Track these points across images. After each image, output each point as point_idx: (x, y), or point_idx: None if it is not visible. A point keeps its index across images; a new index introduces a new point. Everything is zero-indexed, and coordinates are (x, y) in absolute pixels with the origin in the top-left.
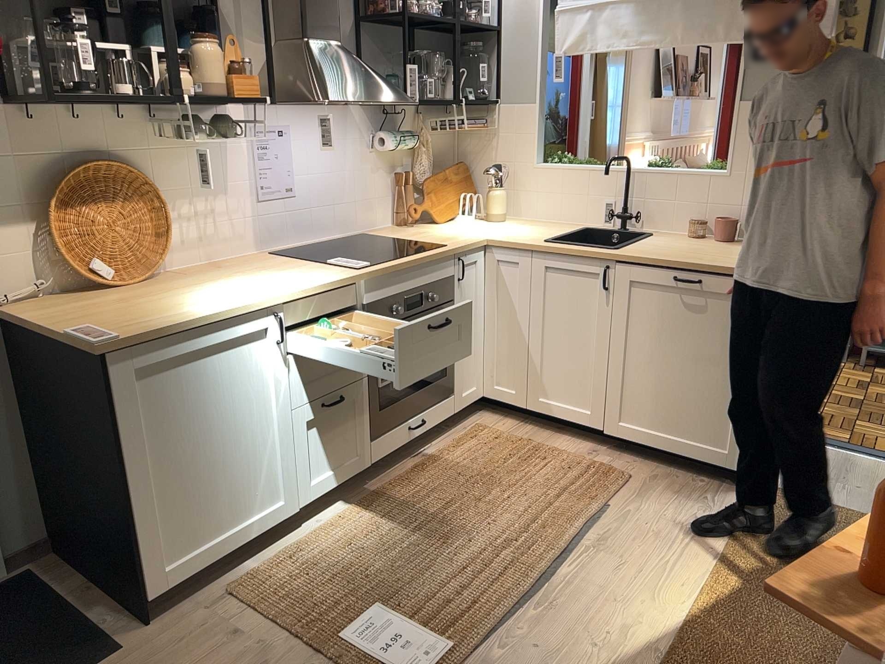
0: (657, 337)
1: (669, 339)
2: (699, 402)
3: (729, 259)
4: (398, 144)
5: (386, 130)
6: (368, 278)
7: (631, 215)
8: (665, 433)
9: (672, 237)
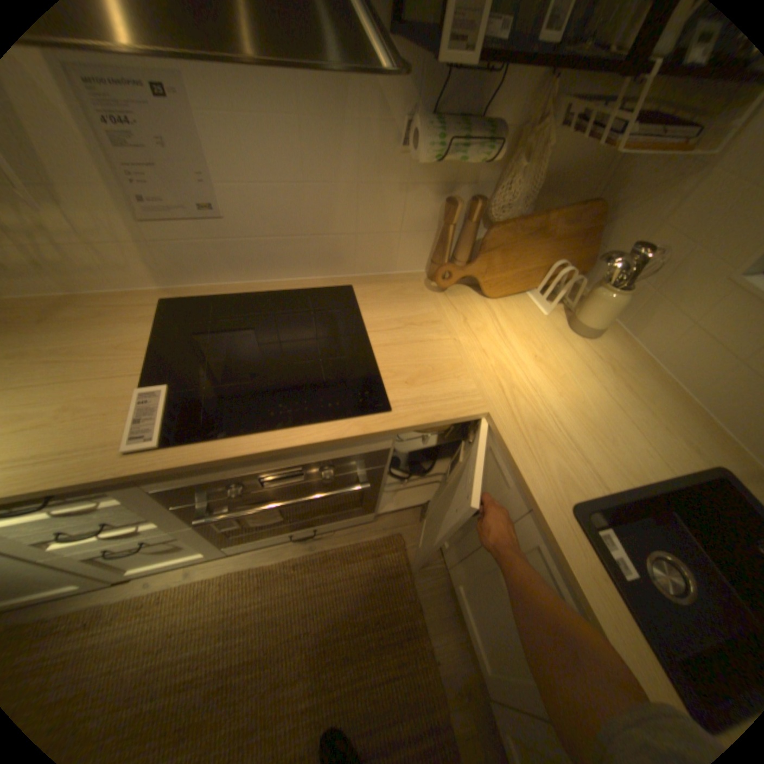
0: None
1: None
2: None
3: None
4: (445, 152)
5: (455, 105)
6: (129, 477)
7: None
8: None
9: None
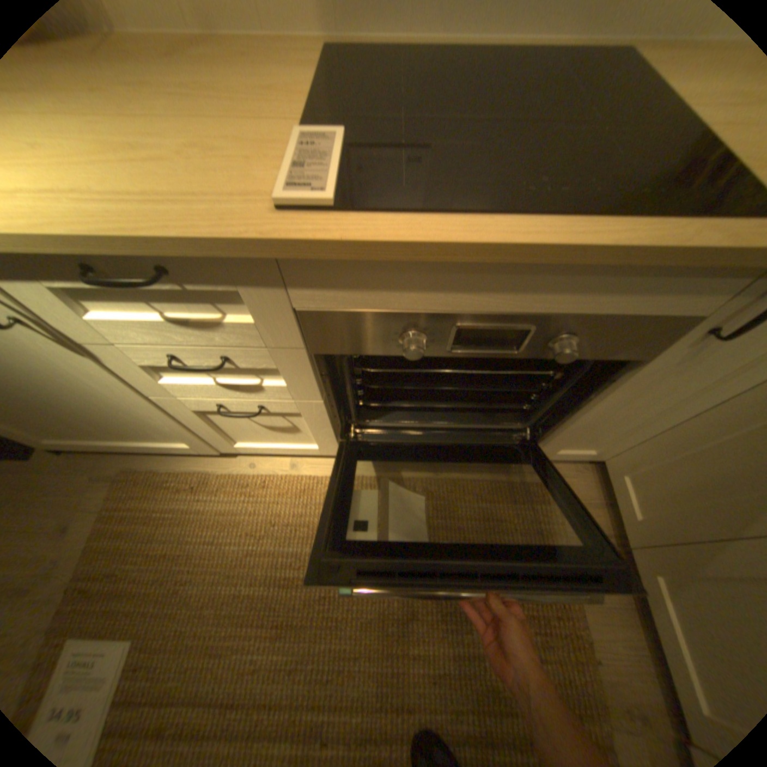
0: None
1: None
2: None
3: None
4: None
5: None
6: (282, 252)
7: None
8: None
9: None
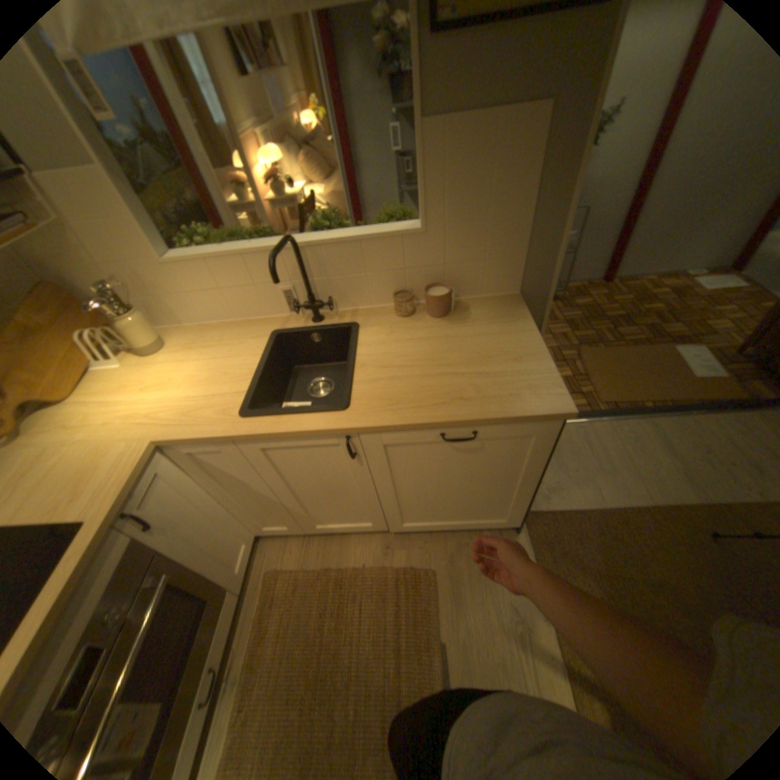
0: (424, 476)
1: (439, 476)
2: (475, 504)
3: (486, 380)
4: None
5: None
6: None
7: (317, 298)
8: (445, 523)
9: (381, 325)
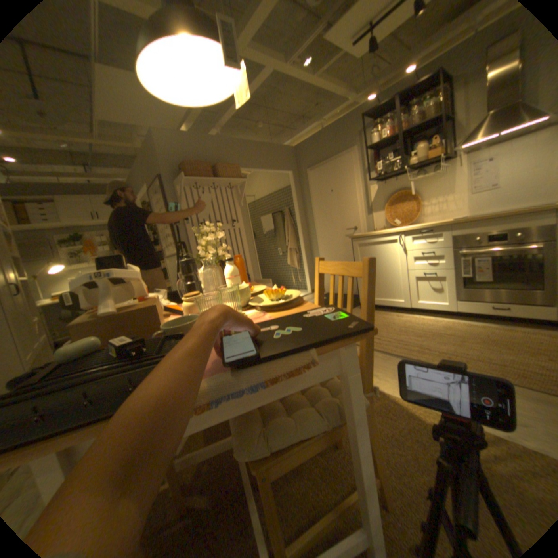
0: None
1: None
2: None
3: None
4: None
5: None
6: (452, 224)
7: None
8: None
9: None
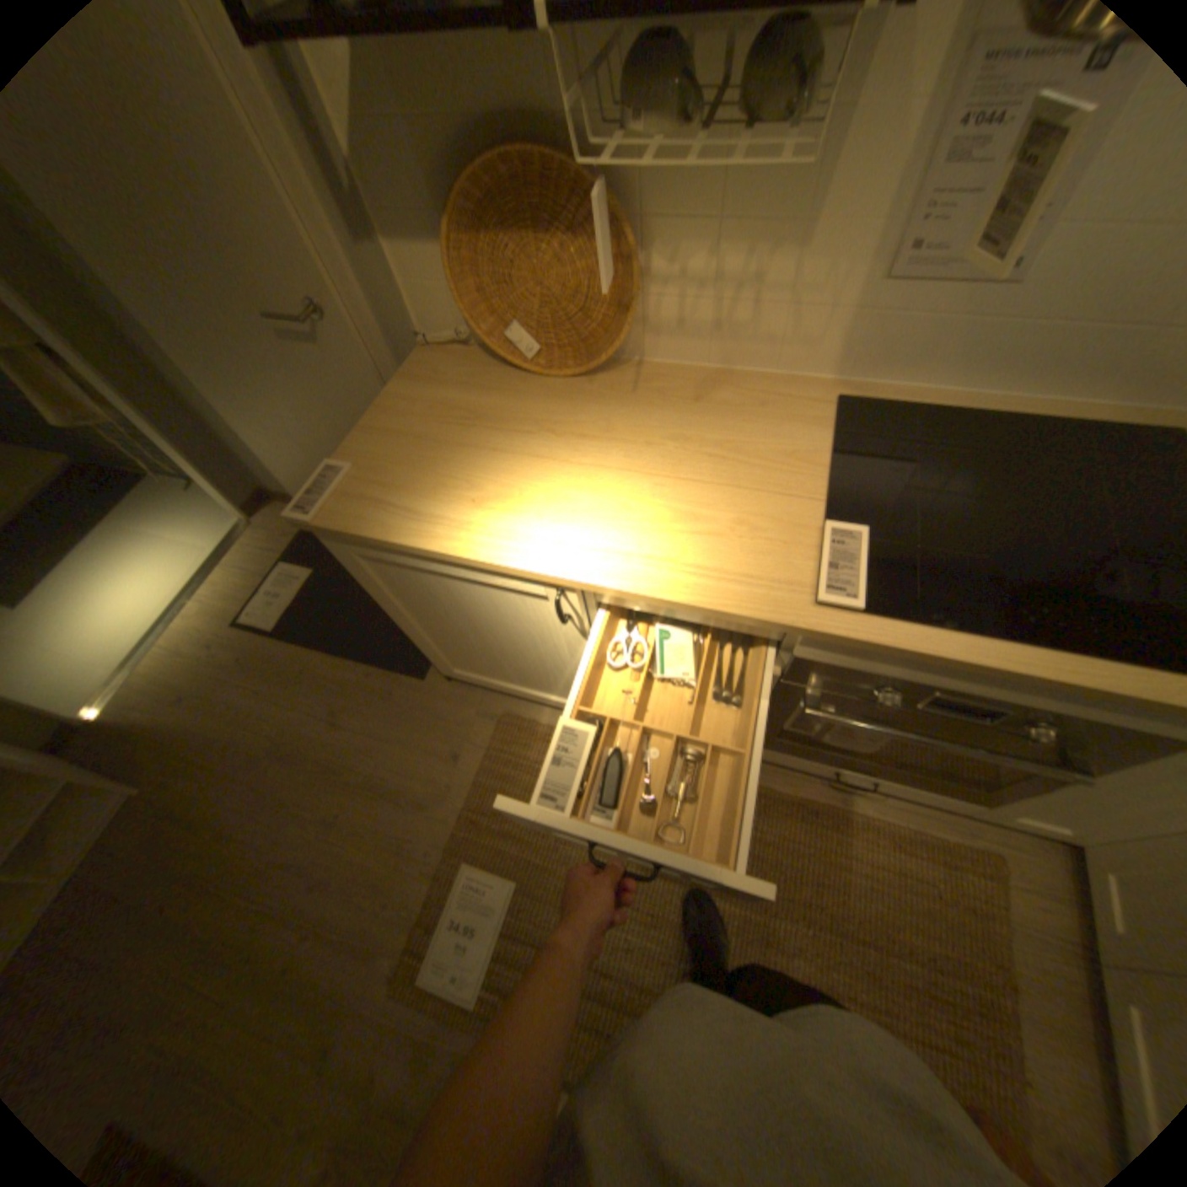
0: None
1: None
2: None
3: None
4: None
5: None
6: (816, 634)
7: None
8: None
9: None
